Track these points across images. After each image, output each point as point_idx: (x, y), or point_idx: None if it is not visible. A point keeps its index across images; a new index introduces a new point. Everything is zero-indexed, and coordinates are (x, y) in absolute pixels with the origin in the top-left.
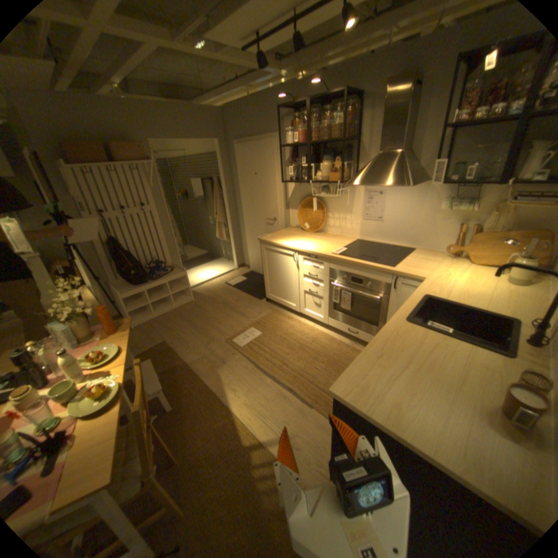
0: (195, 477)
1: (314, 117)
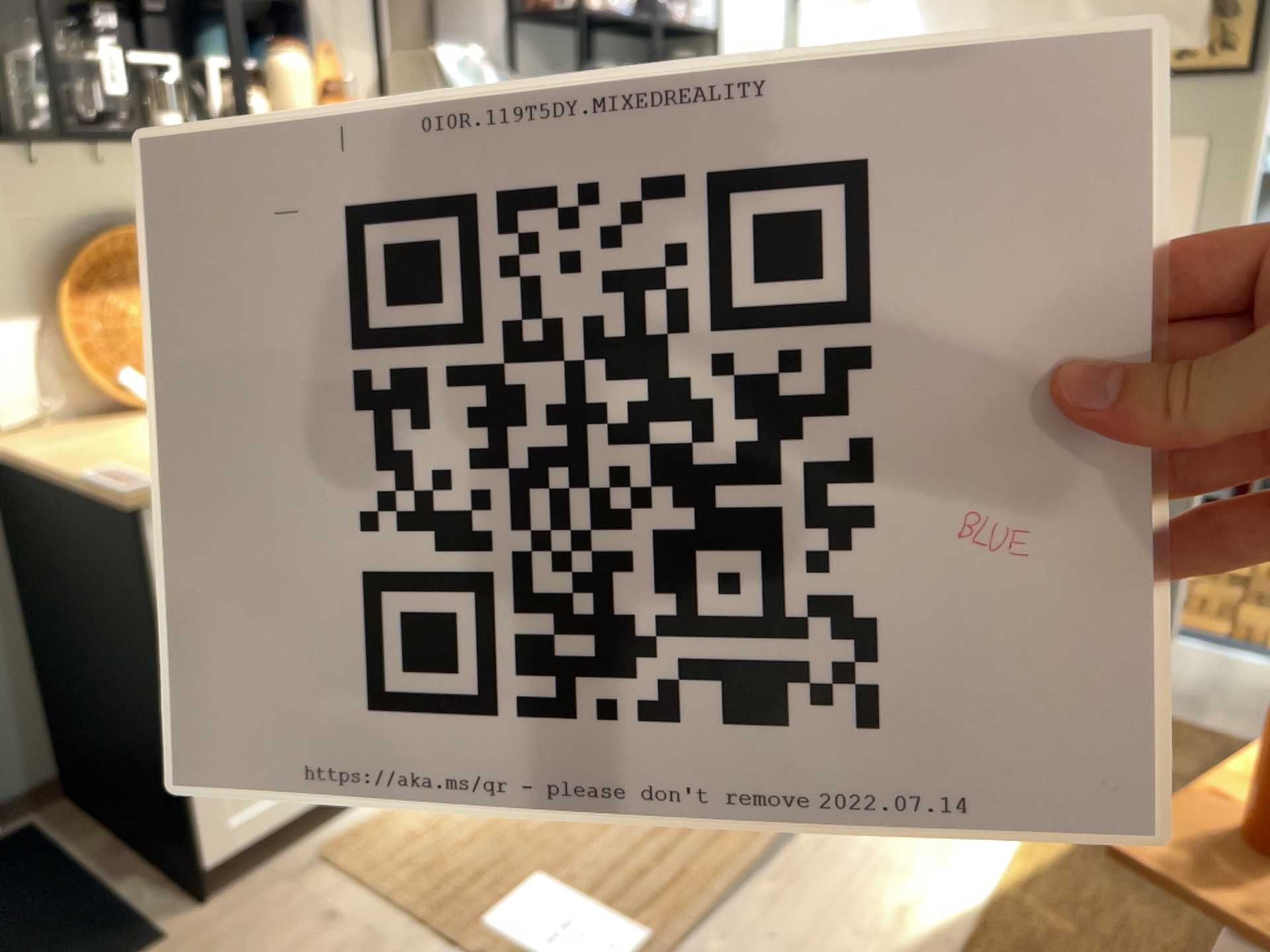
0: None
1: None
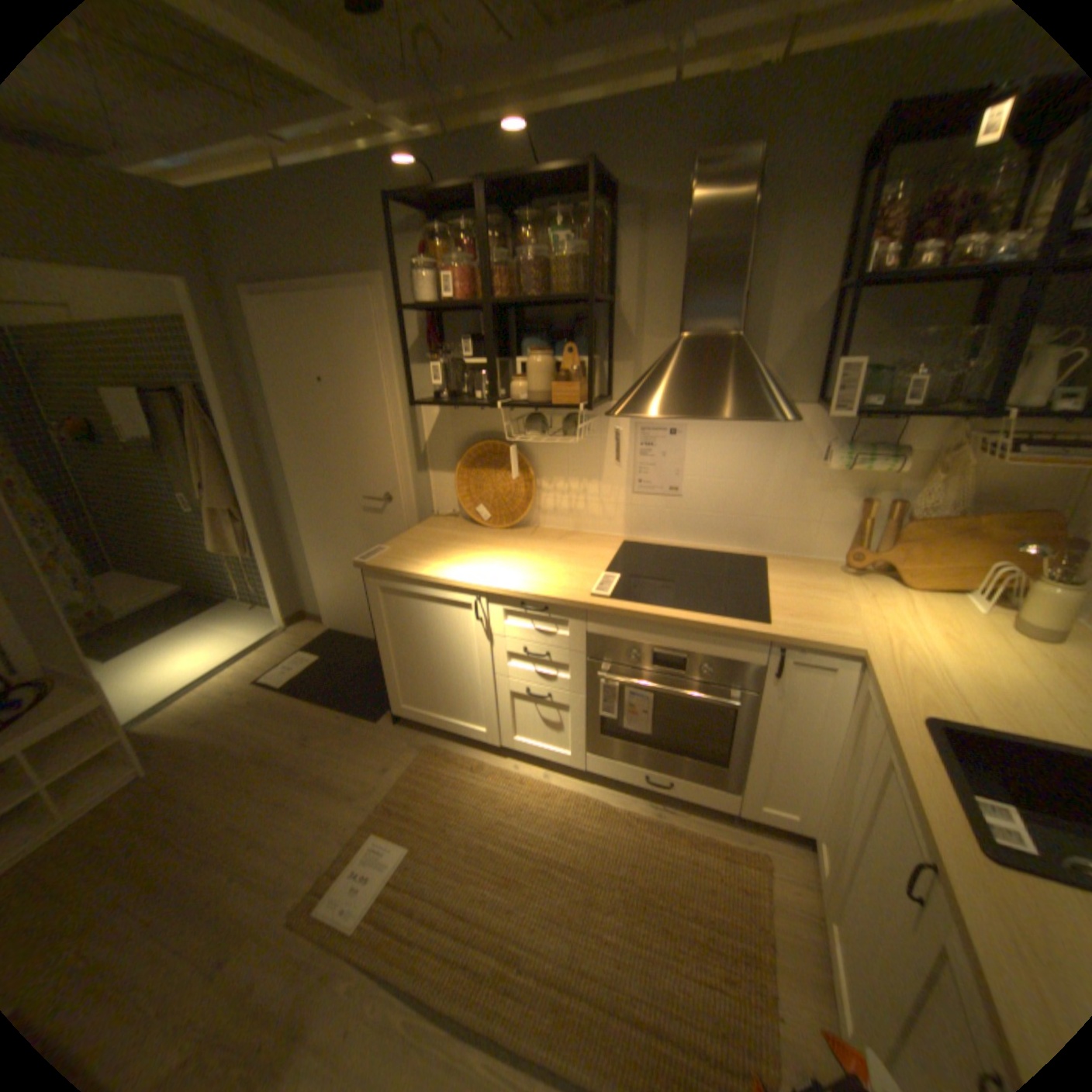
0: None
1: (492, 235)
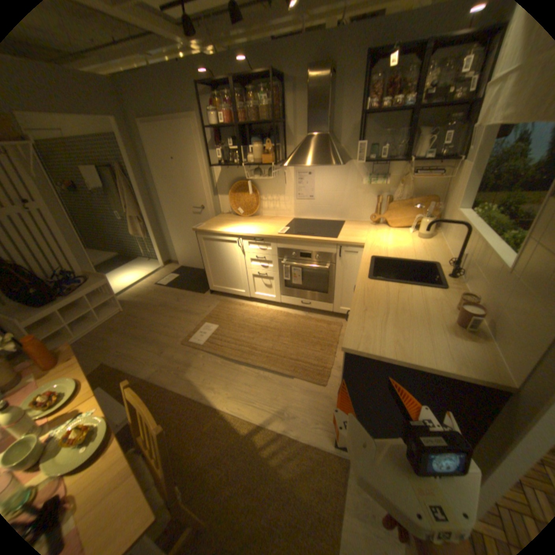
0: (203, 485)
1: (236, 97)
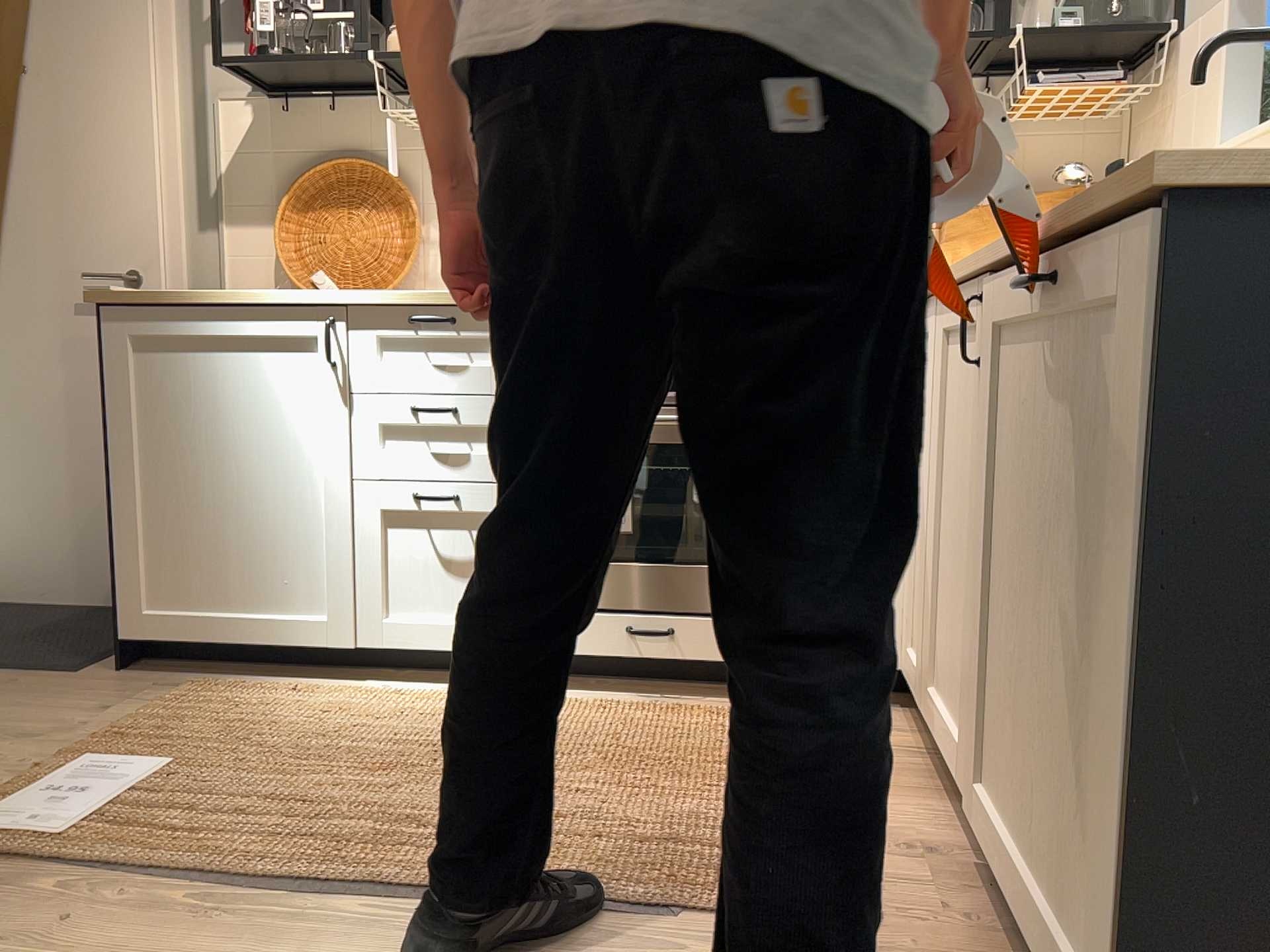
0: None
1: None
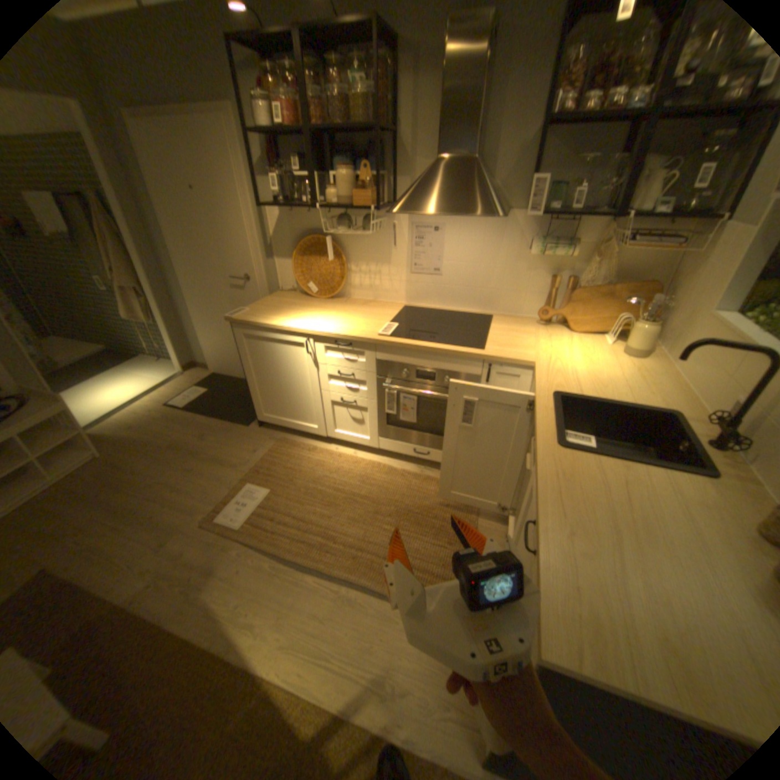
0: None
1: (309, 75)
